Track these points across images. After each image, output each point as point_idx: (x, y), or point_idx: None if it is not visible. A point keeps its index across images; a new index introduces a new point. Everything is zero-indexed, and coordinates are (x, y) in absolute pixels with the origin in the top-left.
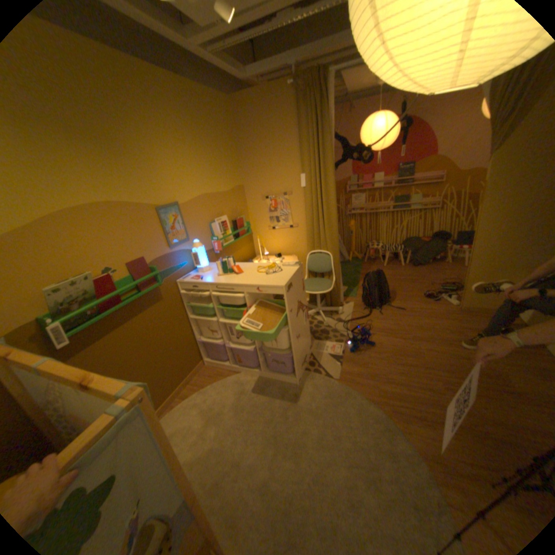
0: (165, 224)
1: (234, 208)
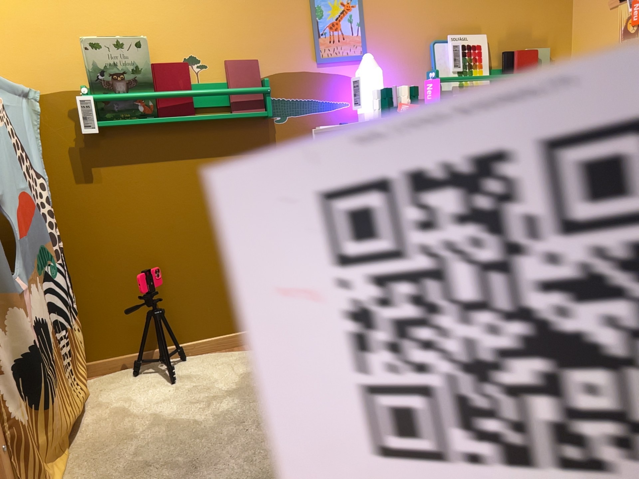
0: (320, 16)
1: (522, 26)
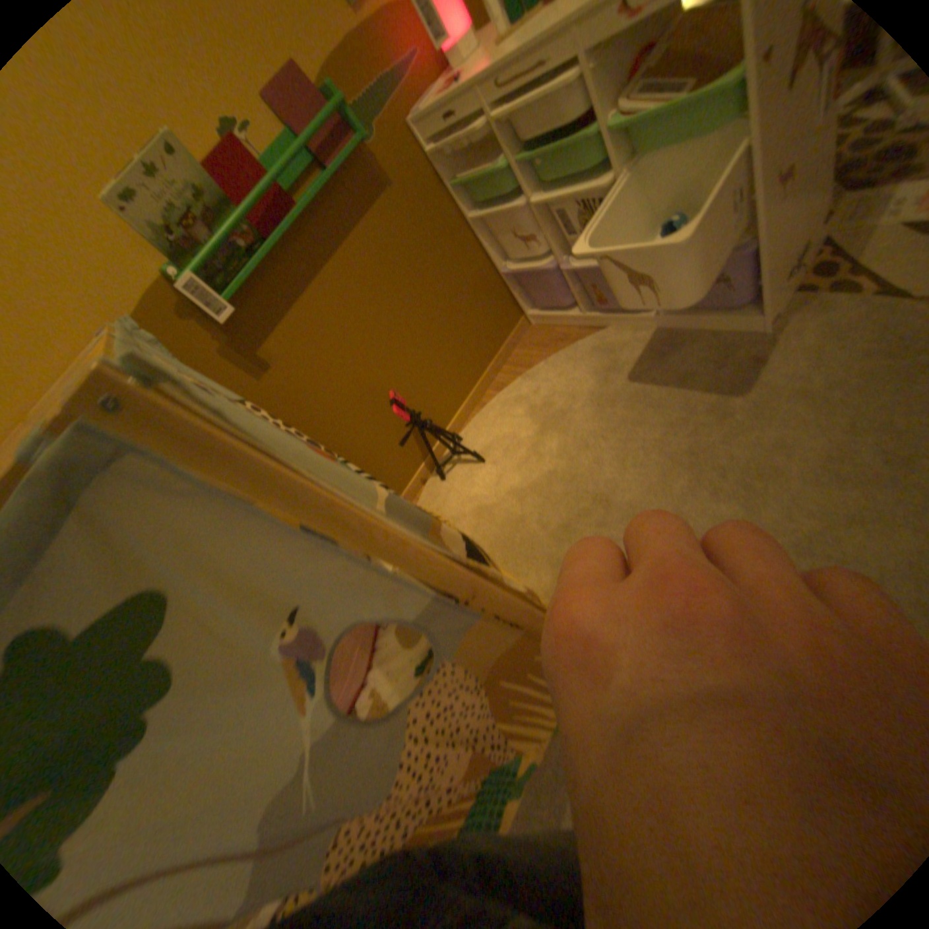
0: None
1: None
